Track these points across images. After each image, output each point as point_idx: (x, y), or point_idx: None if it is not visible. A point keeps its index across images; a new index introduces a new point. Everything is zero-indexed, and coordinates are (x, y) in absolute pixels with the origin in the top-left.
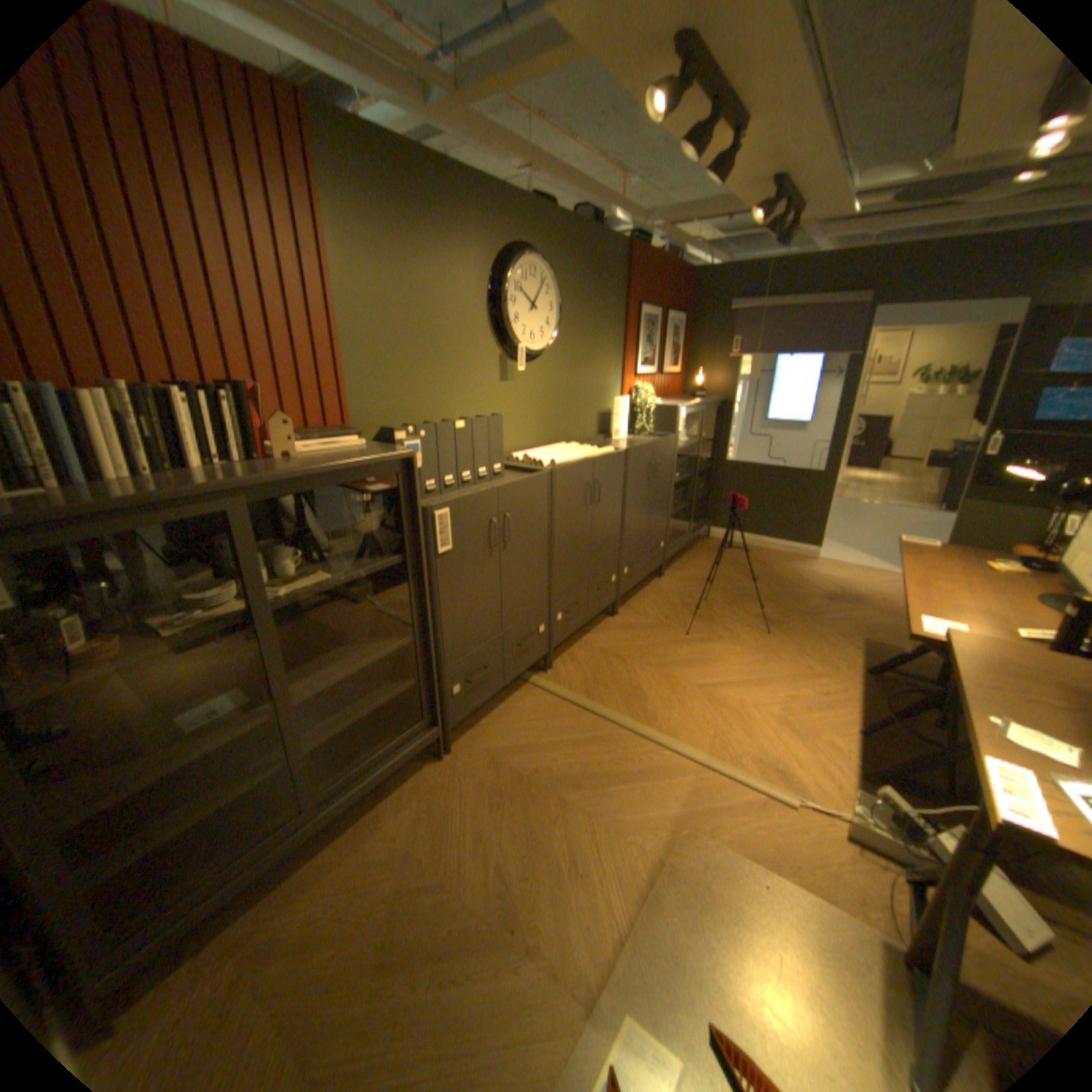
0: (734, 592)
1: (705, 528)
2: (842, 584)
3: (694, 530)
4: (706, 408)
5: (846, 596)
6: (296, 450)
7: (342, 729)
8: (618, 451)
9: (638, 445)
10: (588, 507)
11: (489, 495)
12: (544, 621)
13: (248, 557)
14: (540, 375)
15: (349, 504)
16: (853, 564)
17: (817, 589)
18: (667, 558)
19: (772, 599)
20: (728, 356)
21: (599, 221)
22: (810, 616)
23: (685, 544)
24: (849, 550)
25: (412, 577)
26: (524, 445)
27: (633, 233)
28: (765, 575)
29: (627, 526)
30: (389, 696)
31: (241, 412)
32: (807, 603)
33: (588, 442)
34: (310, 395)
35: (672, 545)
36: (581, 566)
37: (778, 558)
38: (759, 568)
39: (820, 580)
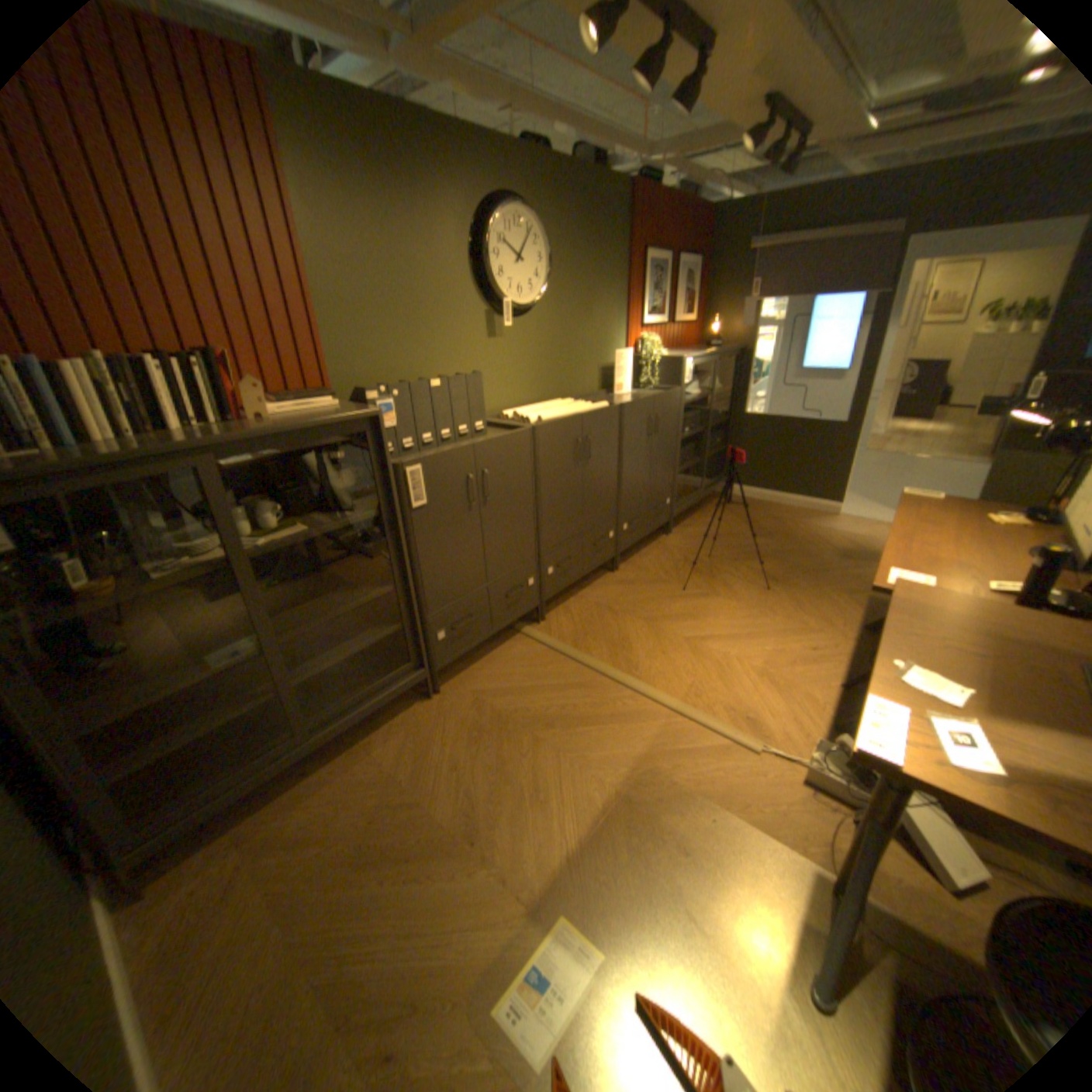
0: (742, 549)
1: (721, 485)
2: (859, 541)
3: (708, 486)
4: (723, 358)
5: (861, 553)
6: (269, 412)
7: (329, 667)
8: (612, 406)
9: (637, 399)
10: (578, 464)
11: (464, 451)
12: (534, 574)
13: (223, 510)
14: (531, 330)
15: (324, 462)
16: (877, 520)
17: (830, 546)
18: (674, 515)
19: (779, 556)
20: (752, 300)
21: (601, 159)
22: (816, 573)
23: (697, 501)
24: (876, 506)
25: (388, 531)
26: (517, 403)
27: (642, 170)
28: (778, 532)
29: (625, 482)
30: (374, 640)
31: (219, 378)
32: (816, 560)
33: (588, 397)
34: (288, 359)
35: (681, 502)
36: (573, 522)
37: (795, 515)
38: (773, 525)
39: (836, 537)
